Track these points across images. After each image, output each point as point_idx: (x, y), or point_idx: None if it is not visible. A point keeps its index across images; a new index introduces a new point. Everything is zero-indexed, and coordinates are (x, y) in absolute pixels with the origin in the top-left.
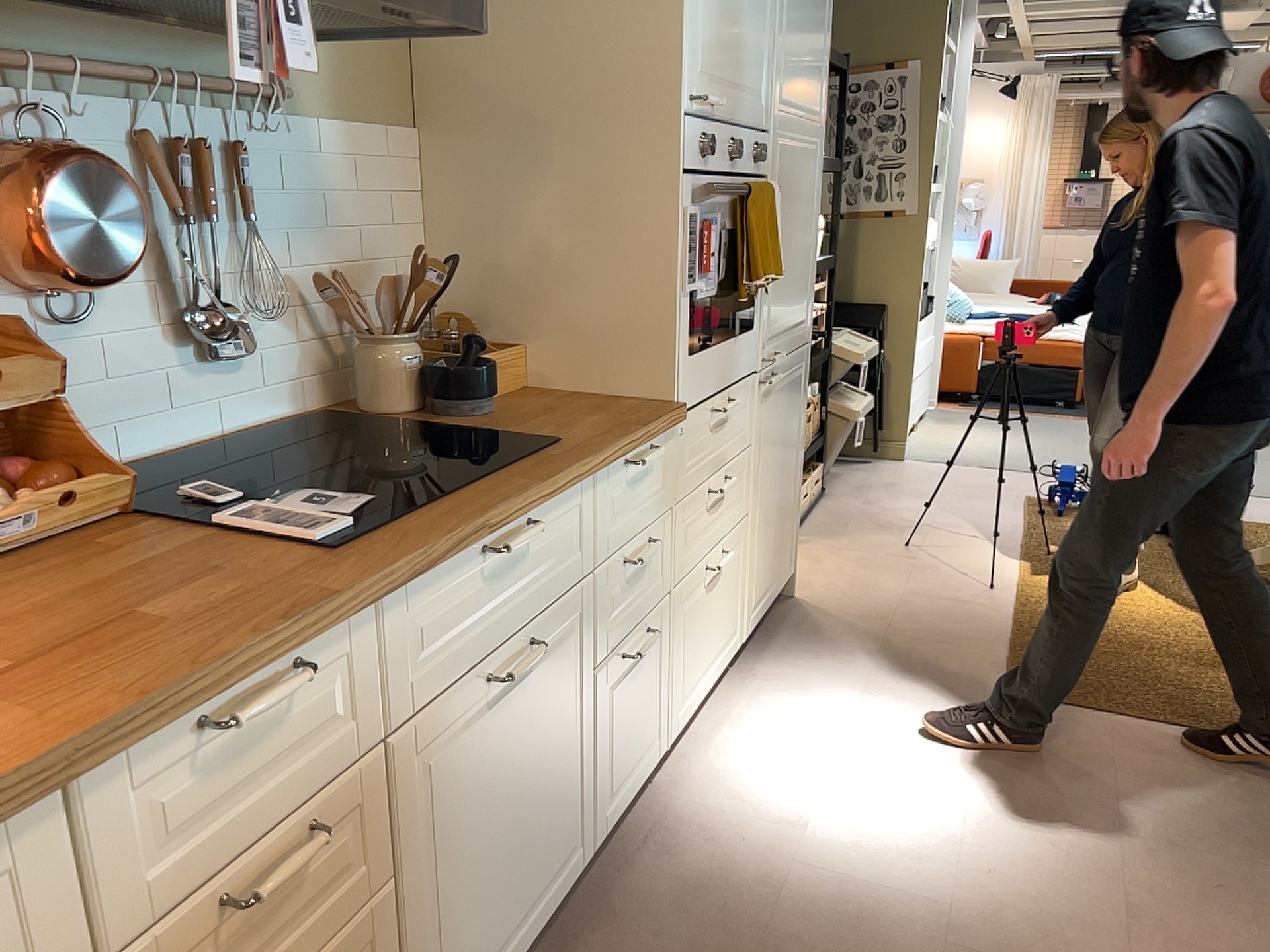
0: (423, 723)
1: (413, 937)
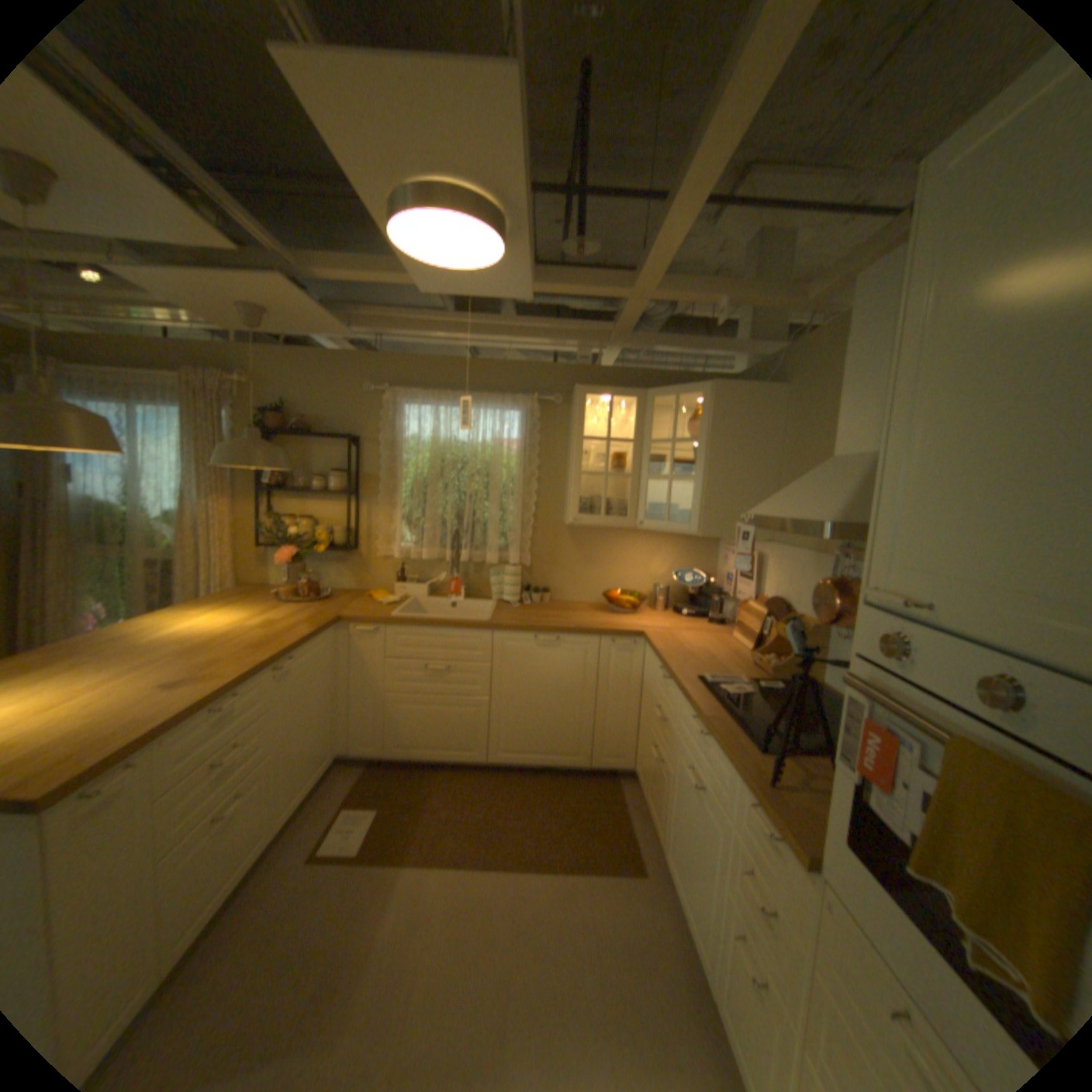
0: (683, 745)
1: (673, 805)
